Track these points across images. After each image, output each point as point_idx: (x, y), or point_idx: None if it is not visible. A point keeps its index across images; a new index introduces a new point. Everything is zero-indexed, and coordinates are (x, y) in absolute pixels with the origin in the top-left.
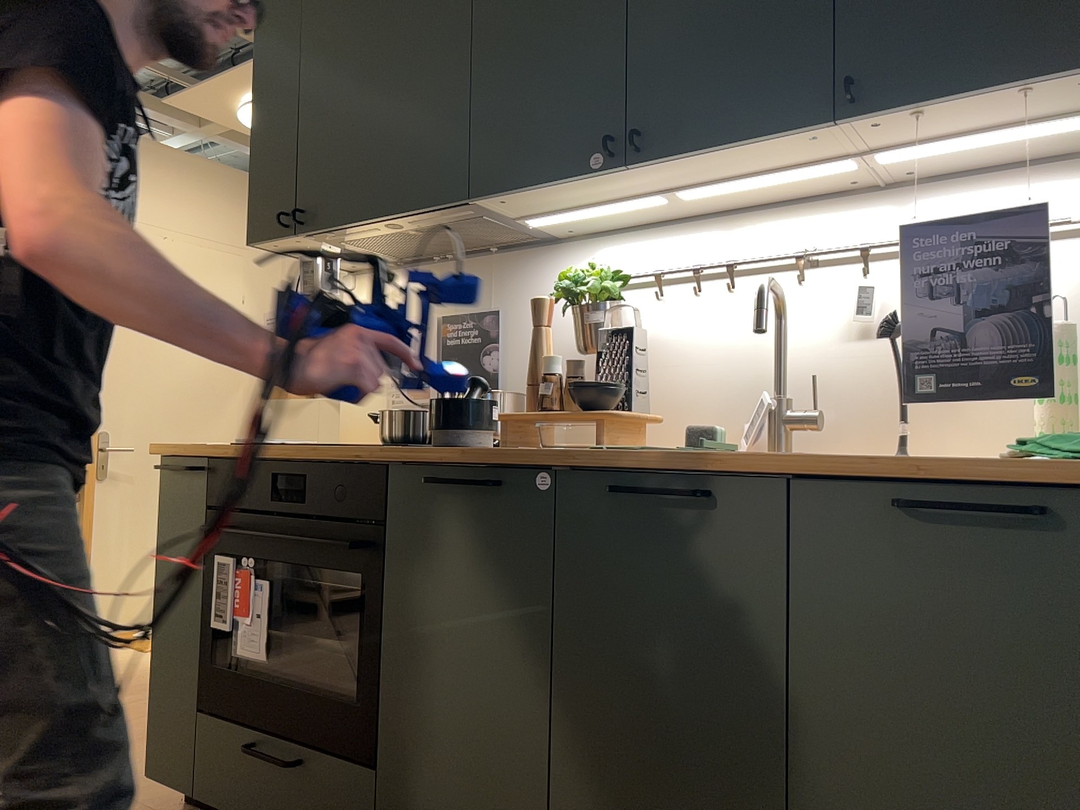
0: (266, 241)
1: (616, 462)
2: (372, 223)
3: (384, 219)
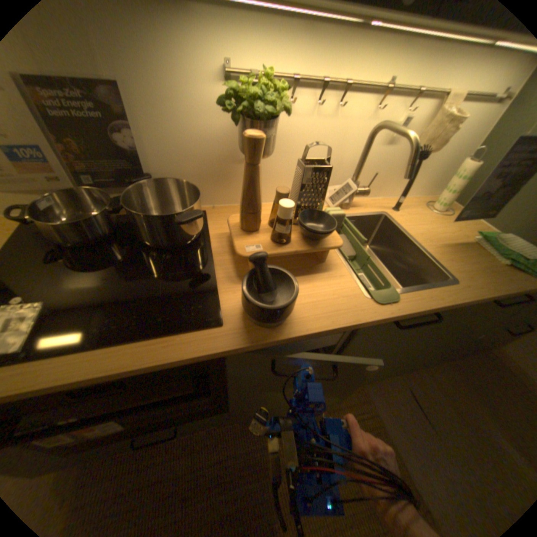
0: None
1: (406, 317)
2: None
3: None
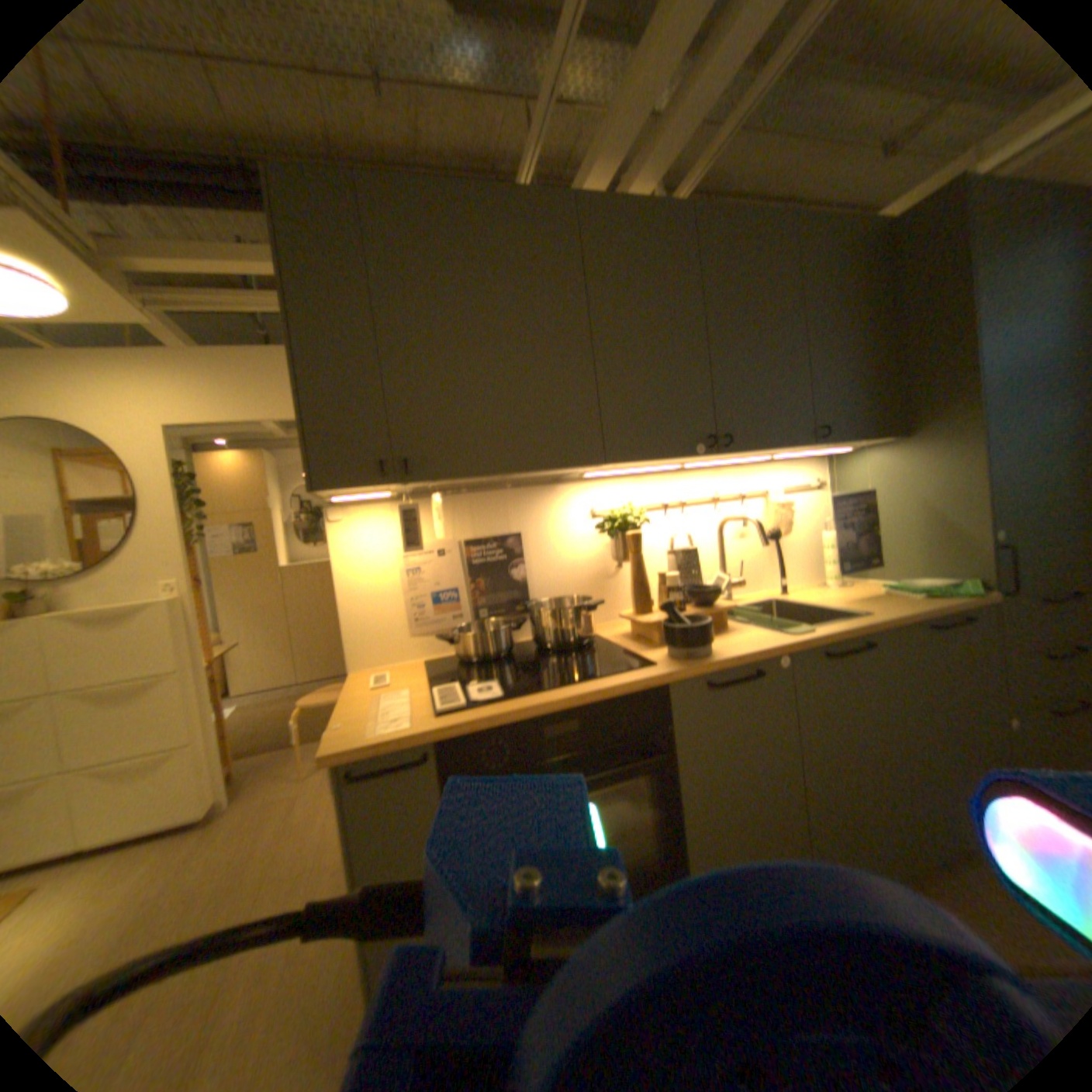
0: (336, 485)
1: (828, 638)
2: (492, 474)
3: (509, 472)
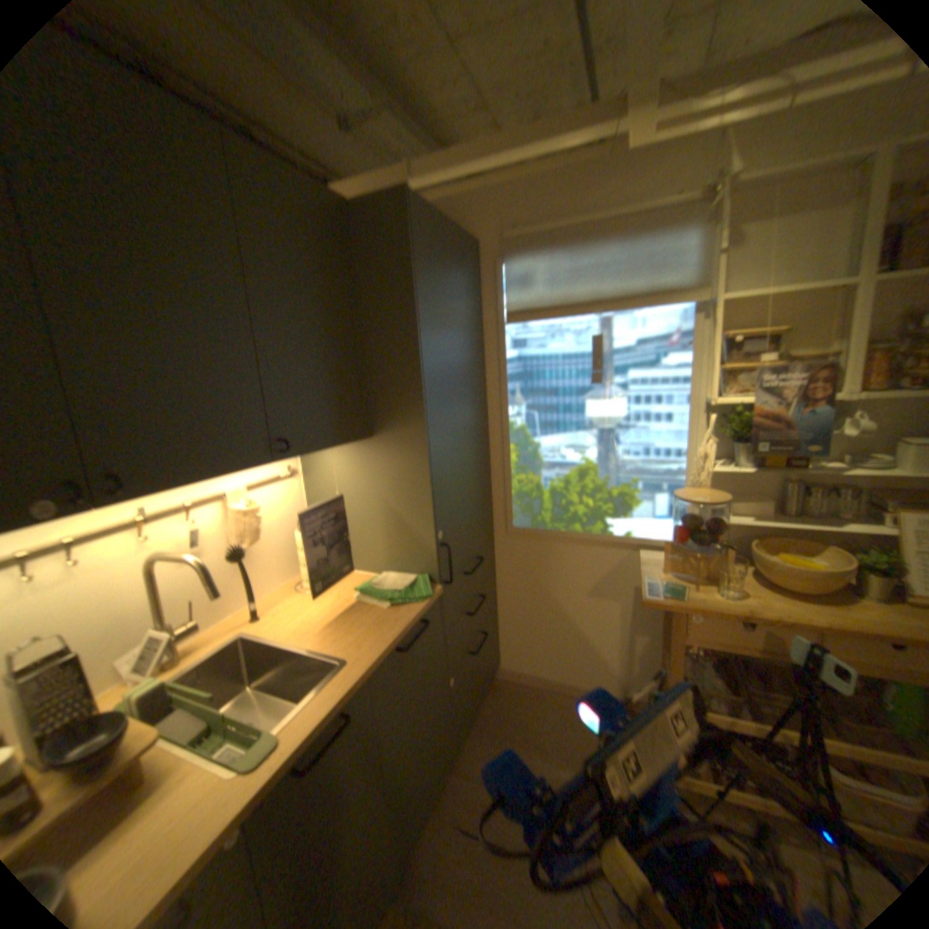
0: None
1: (295, 758)
2: None
3: None
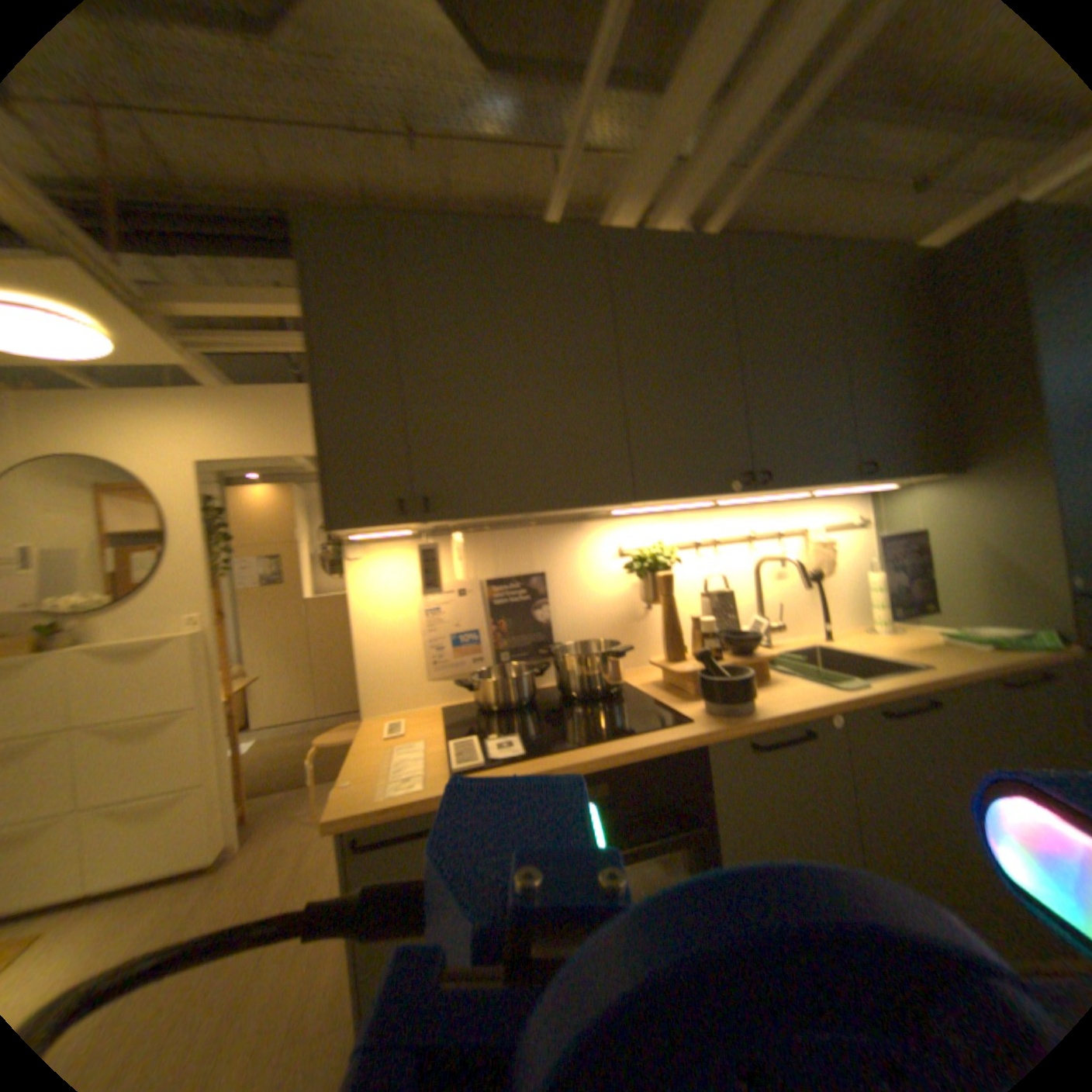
0: (355, 525)
1: (886, 697)
2: (516, 514)
3: (534, 512)
